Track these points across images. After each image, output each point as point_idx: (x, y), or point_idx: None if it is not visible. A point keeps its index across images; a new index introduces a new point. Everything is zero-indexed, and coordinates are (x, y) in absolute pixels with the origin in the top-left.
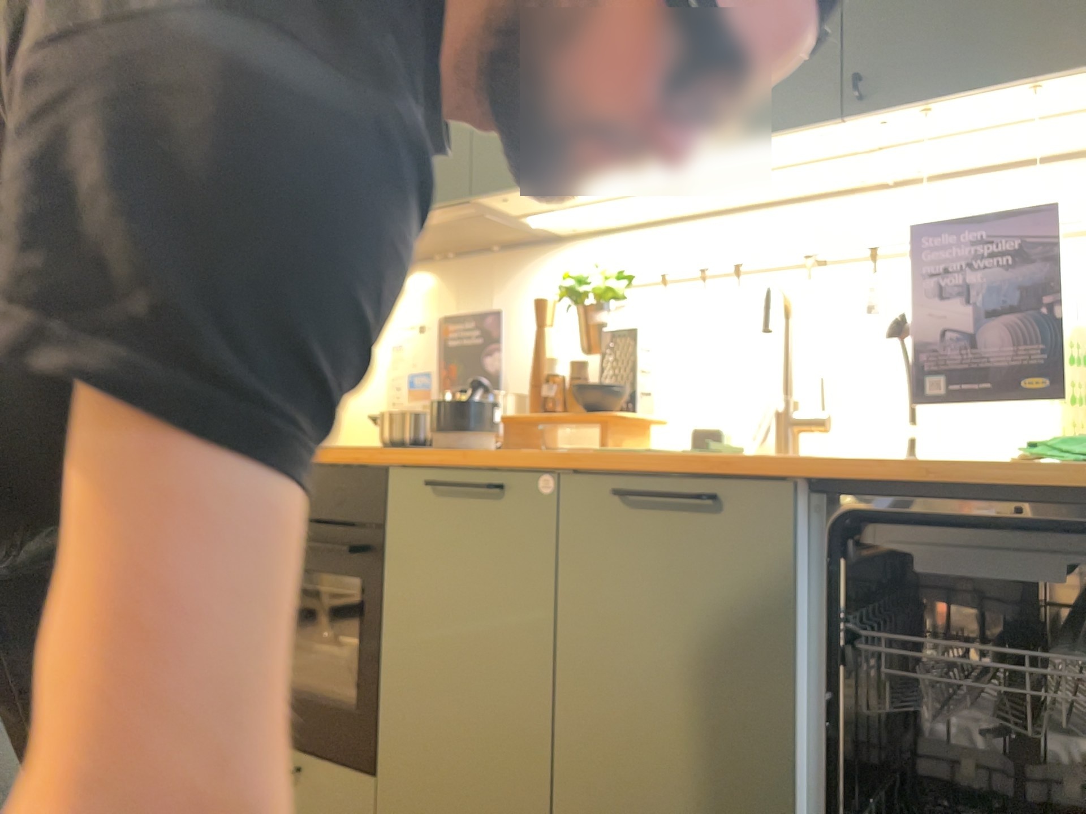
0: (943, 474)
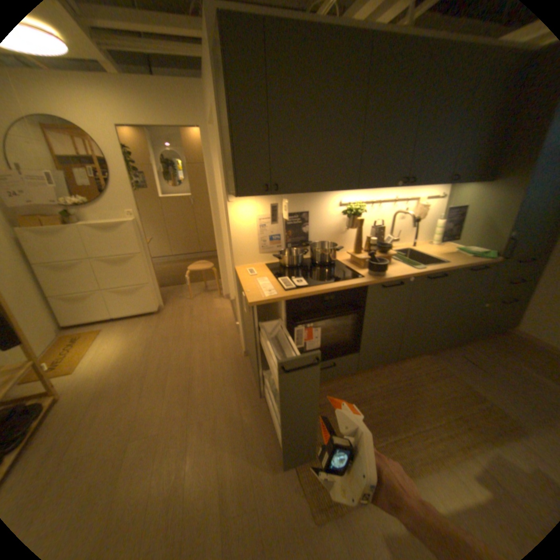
0: (477, 264)
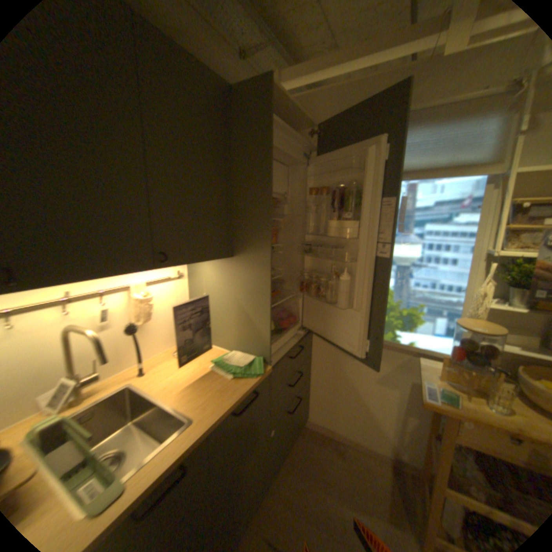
0: (240, 401)
